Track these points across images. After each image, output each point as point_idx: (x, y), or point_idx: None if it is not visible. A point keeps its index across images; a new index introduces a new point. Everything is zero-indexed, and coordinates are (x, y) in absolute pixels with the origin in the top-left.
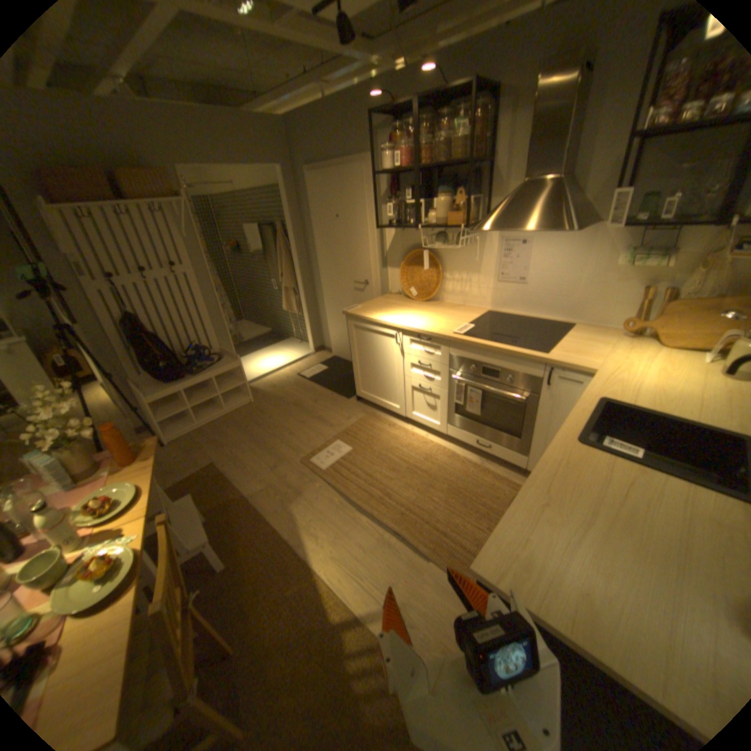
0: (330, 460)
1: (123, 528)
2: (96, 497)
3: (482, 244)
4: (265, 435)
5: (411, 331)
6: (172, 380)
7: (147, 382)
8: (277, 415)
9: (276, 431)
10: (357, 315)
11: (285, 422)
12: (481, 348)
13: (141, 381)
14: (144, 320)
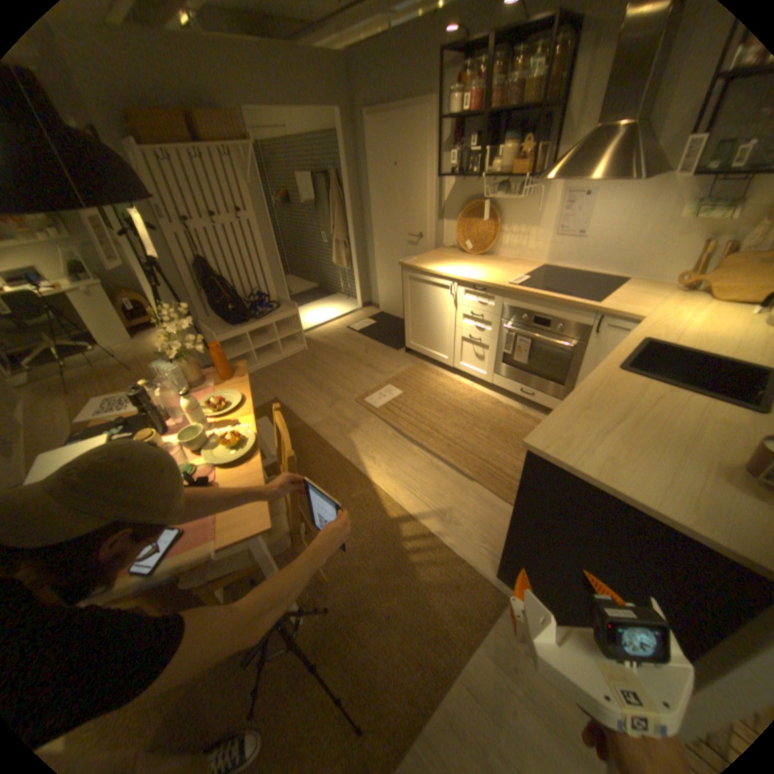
0: (382, 400)
1: (239, 419)
2: (212, 398)
3: (545, 196)
4: (322, 378)
5: (467, 282)
6: (238, 323)
7: (216, 324)
8: (331, 362)
9: (331, 376)
10: (414, 266)
11: (339, 368)
12: (536, 298)
13: (211, 322)
14: (213, 265)
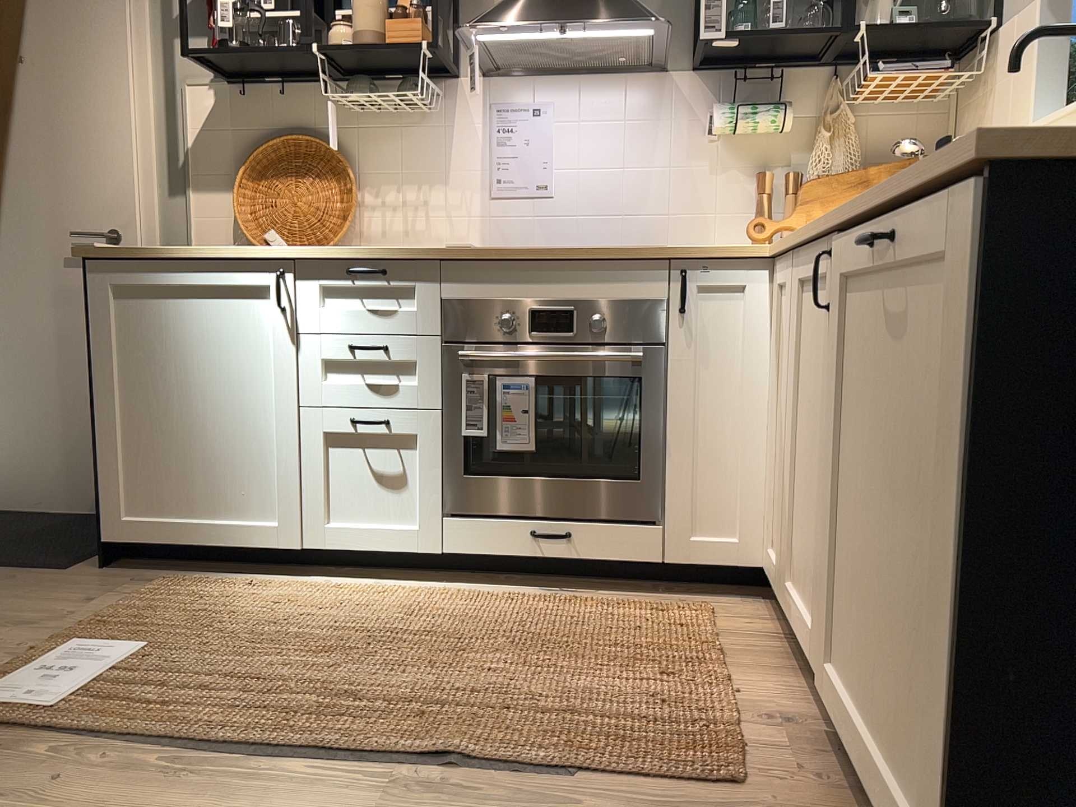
0: (68, 686)
1: None
2: None
3: (450, 121)
4: None
5: (327, 261)
6: None
7: None
8: None
9: None
10: (136, 248)
11: None
12: (529, 261)
13: None
14: None
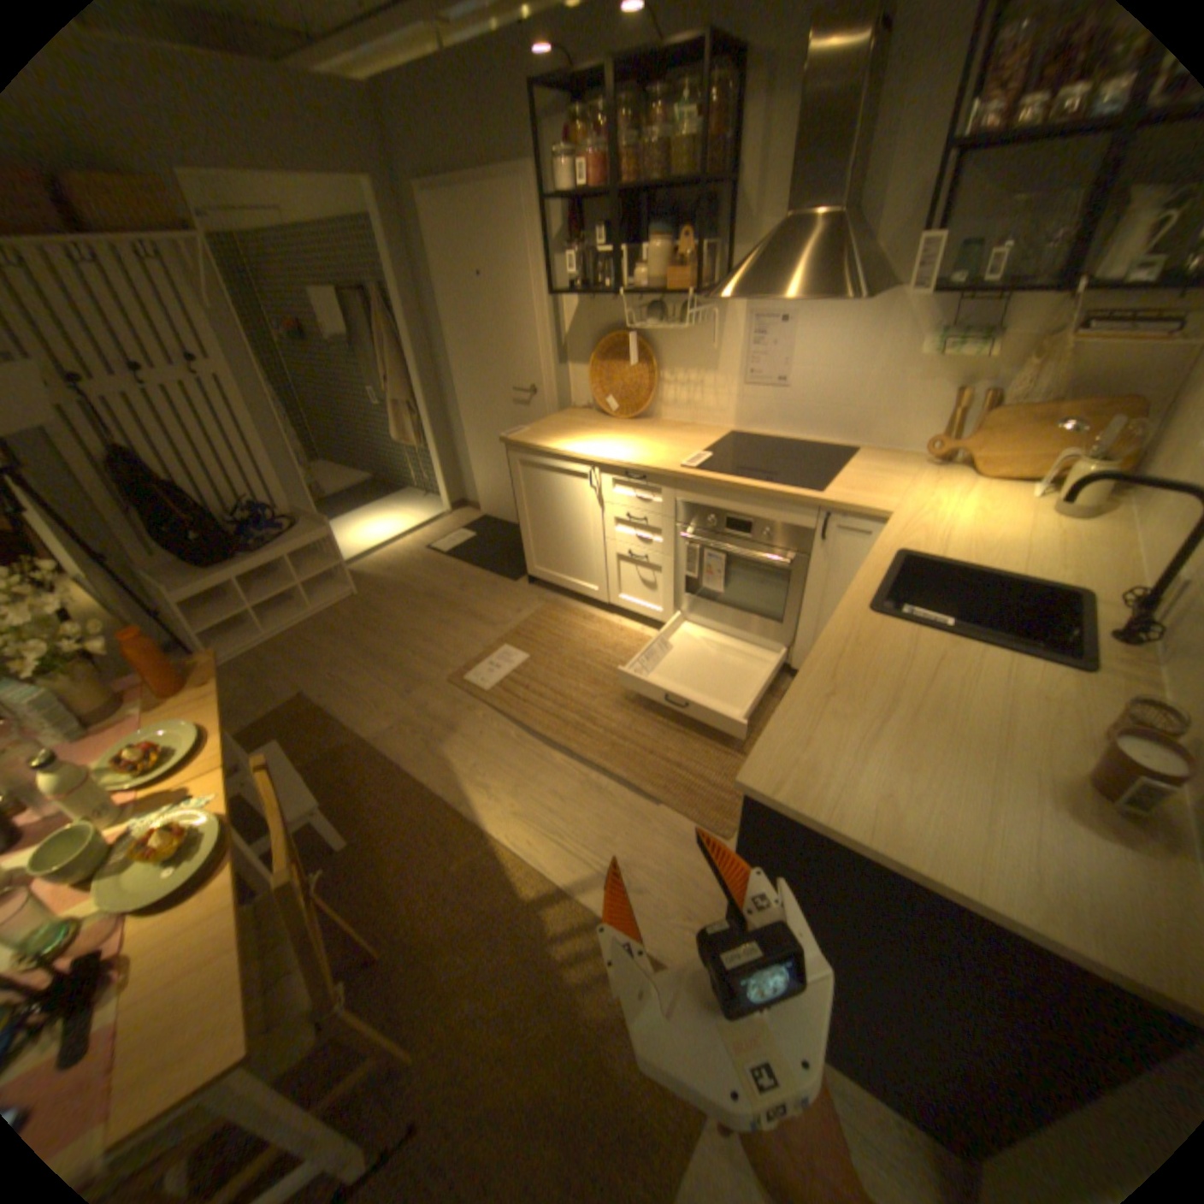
0: (496, 675)
1: (190, 786)
2: (131, 745)
3: (721, 323)
4: (385, 645)
5: (615, 466)
6: (213, 563)
7: (168, 567)
8: (400, 613)
9: (403, 638)
10: (525, 443)
11: (416, 623)
12: (725, 488)
13: (157, 566)
14: (149, 459)
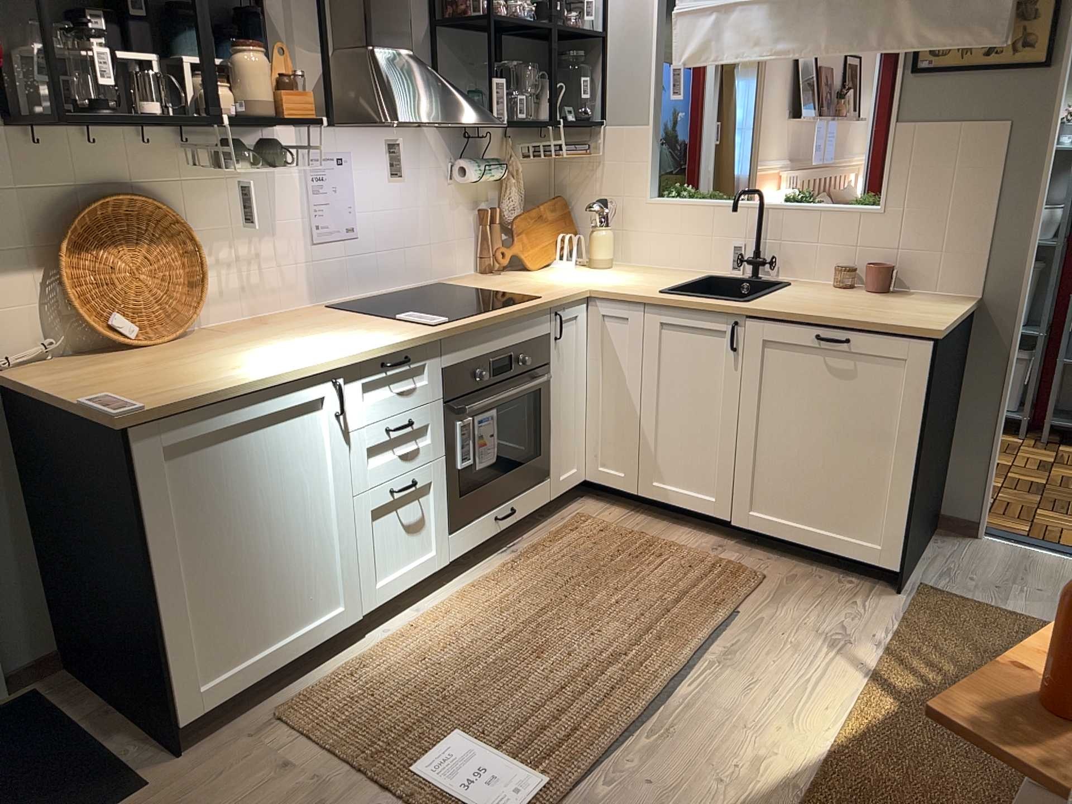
0: (505, 774)
1: None
2: None
3: (273, 172)
4: None
5: (368, 360)
6: None
7: None
8: None
9: None
10: (192, 397)
11: None
12: (490, 325)
13: None
14: None
